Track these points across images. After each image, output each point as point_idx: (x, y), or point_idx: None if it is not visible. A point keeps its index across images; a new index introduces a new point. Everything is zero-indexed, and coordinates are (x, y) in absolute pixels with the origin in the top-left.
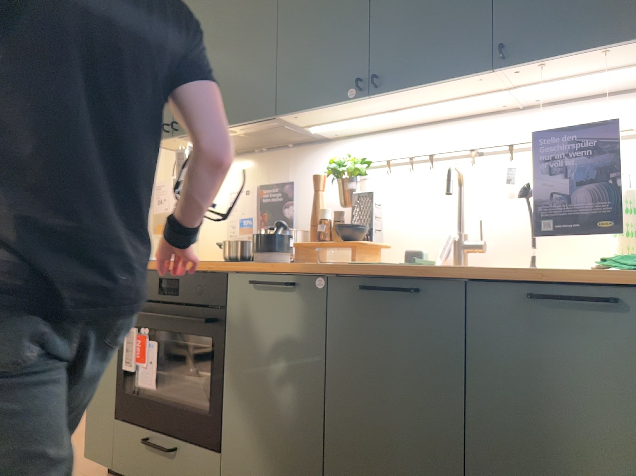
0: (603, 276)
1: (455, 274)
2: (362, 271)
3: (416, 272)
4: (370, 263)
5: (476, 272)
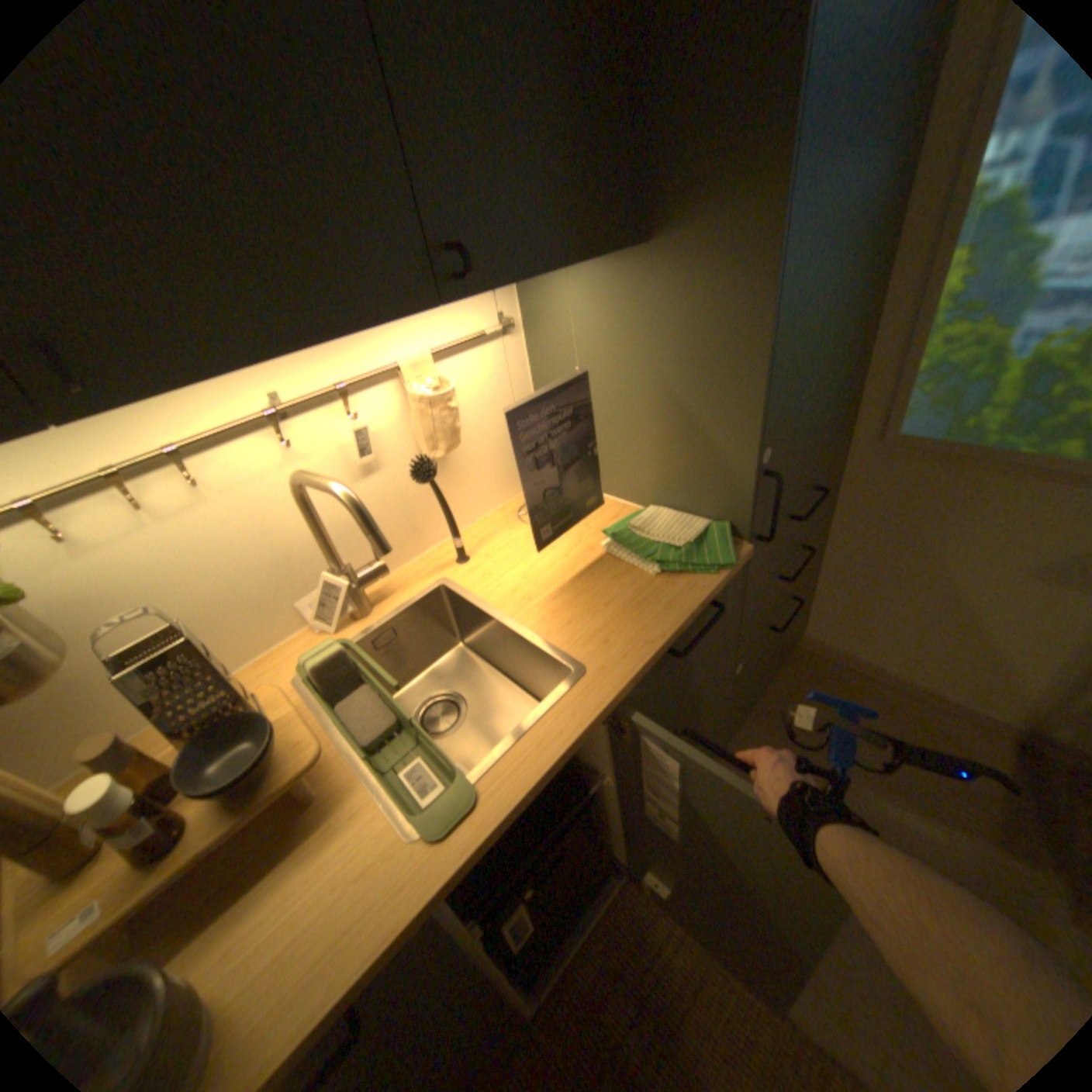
0: (715, 596)
1: (617, 702)
2: (501, 830)
3: (575, 745)
4: (471, 798)
5: (638, 681)
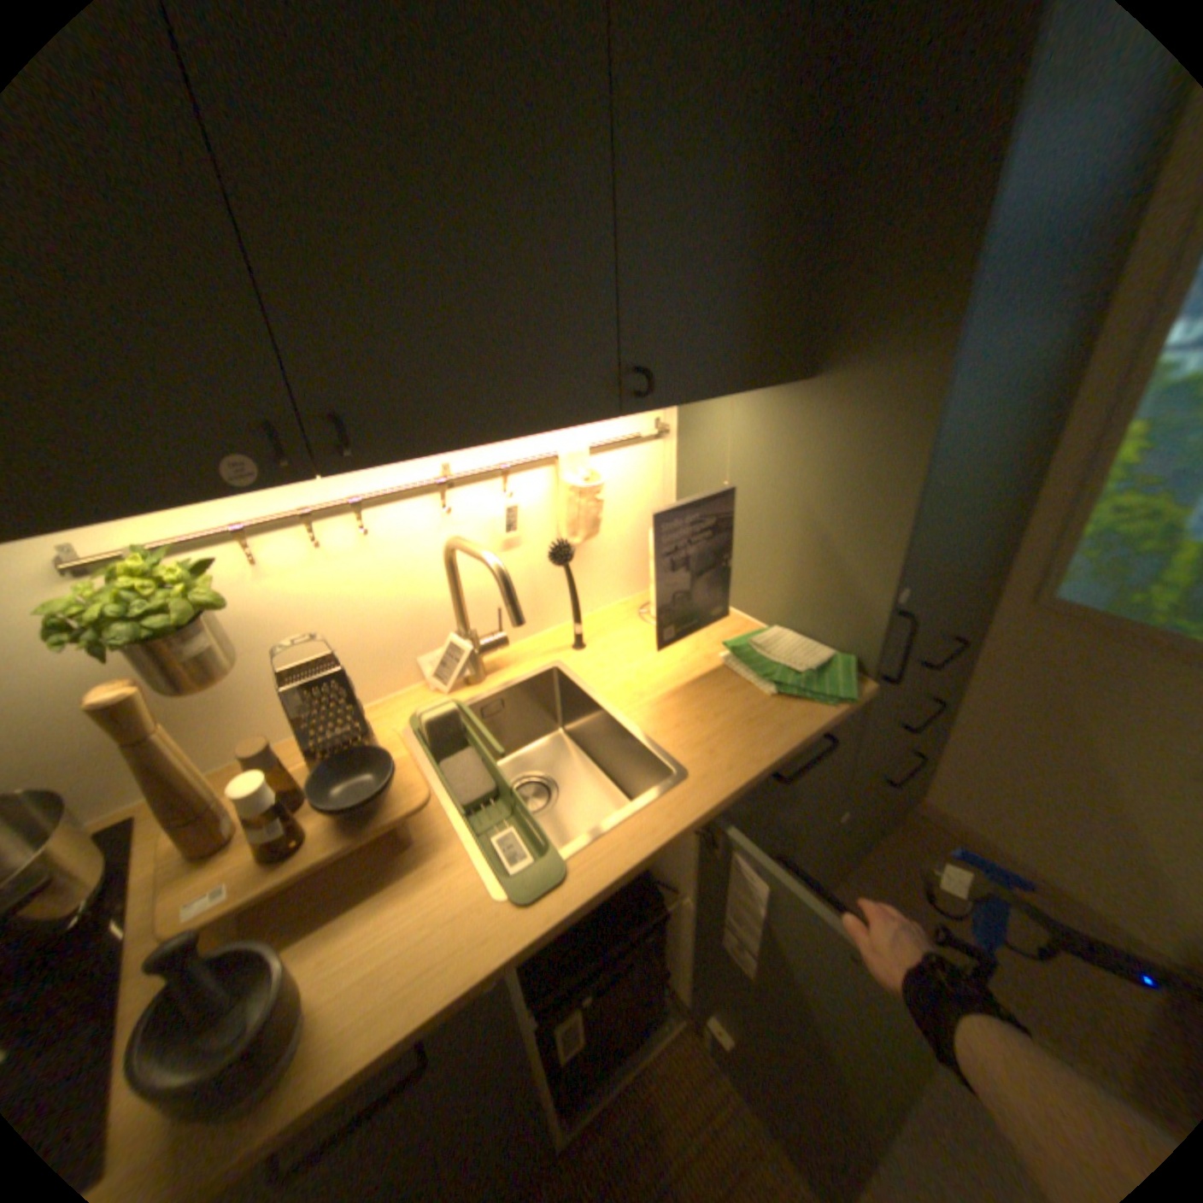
0: (830, 728)
1: (714, 812)
2: (585, 909)
3: (667, 845)
4: (561, 871)
5: (738, 796)
